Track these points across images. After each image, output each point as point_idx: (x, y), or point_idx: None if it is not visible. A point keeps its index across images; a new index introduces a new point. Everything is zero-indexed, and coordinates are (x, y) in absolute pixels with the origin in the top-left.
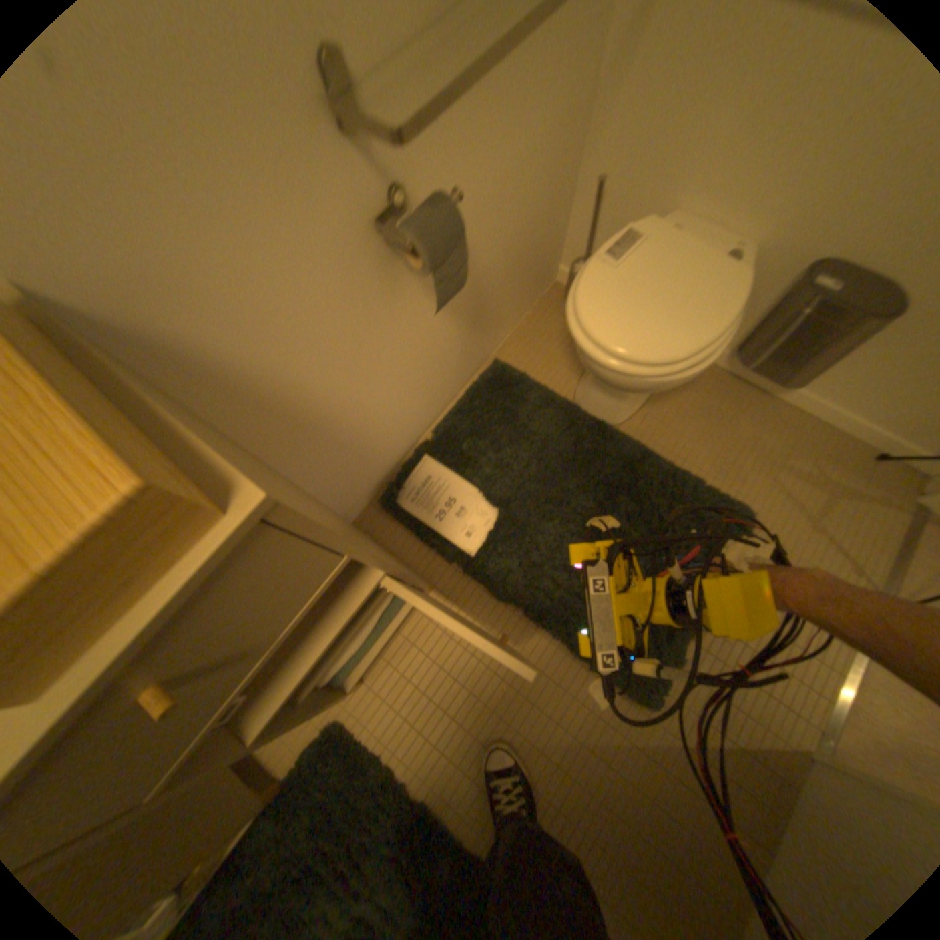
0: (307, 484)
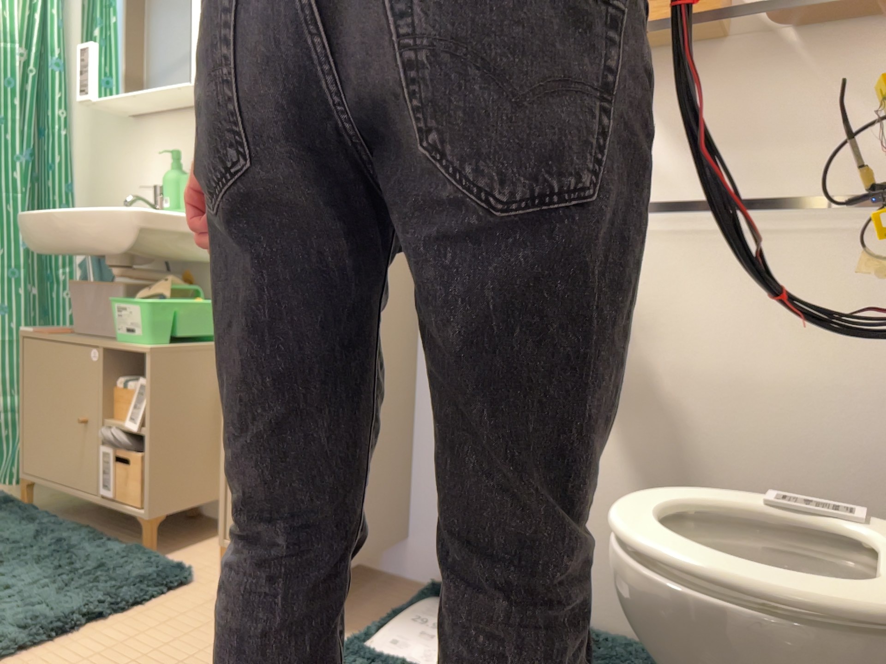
0: (419, 443)
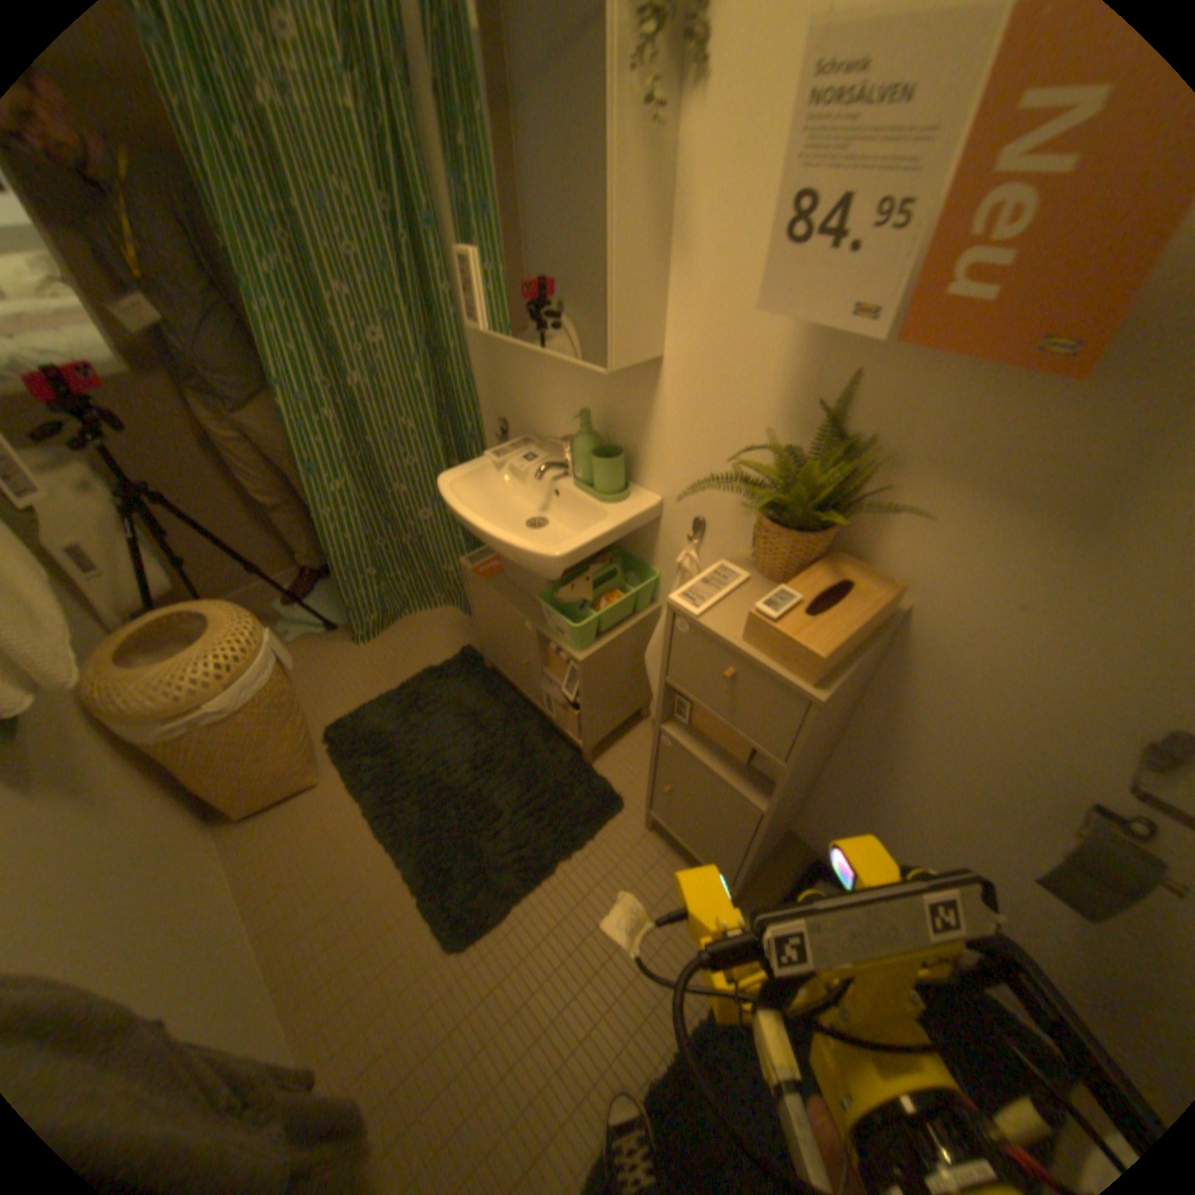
0: (830, 778)
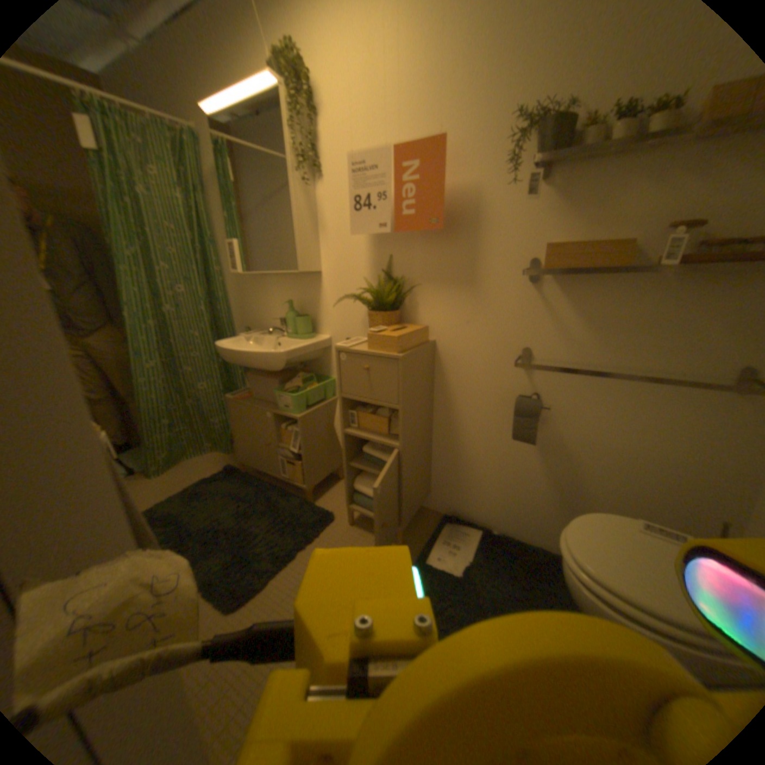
0: (435, 456)
